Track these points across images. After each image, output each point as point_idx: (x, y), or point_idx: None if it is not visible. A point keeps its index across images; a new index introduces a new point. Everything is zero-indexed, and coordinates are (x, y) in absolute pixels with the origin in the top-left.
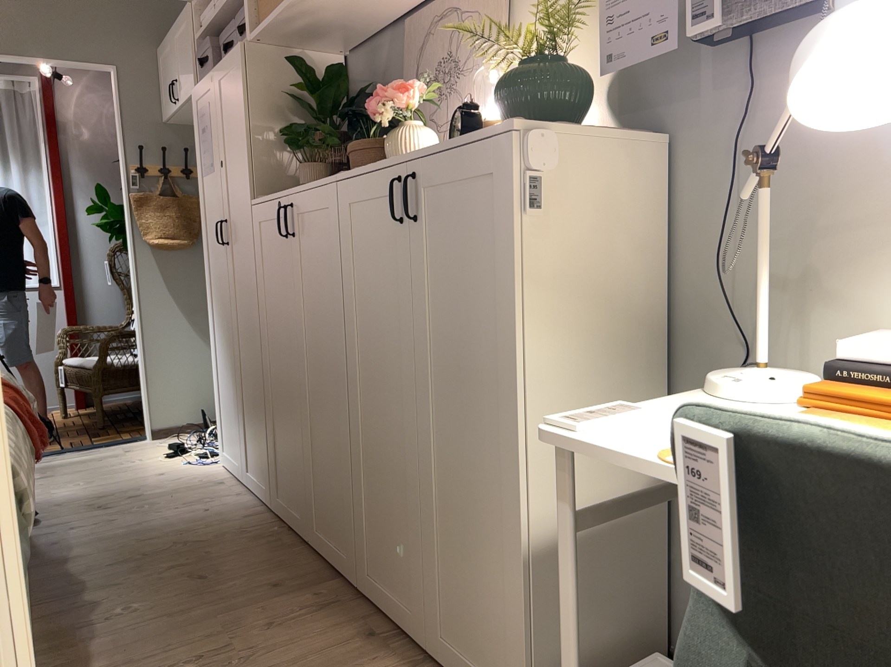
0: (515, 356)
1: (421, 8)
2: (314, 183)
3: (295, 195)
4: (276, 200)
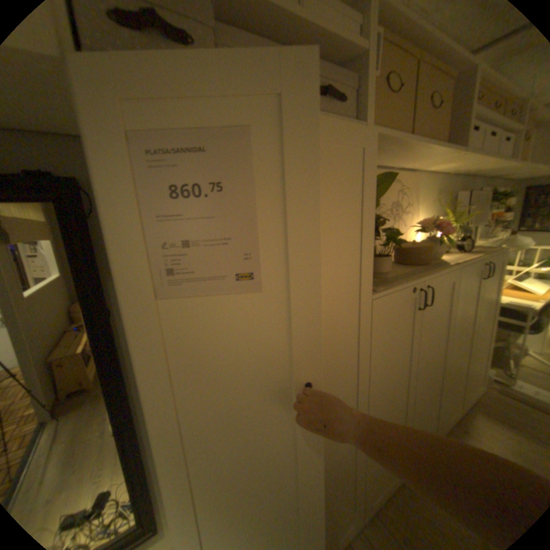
0: (499, 303)
1: None
2: (436, 269)
3: (434, 279)
4: (414, 286)
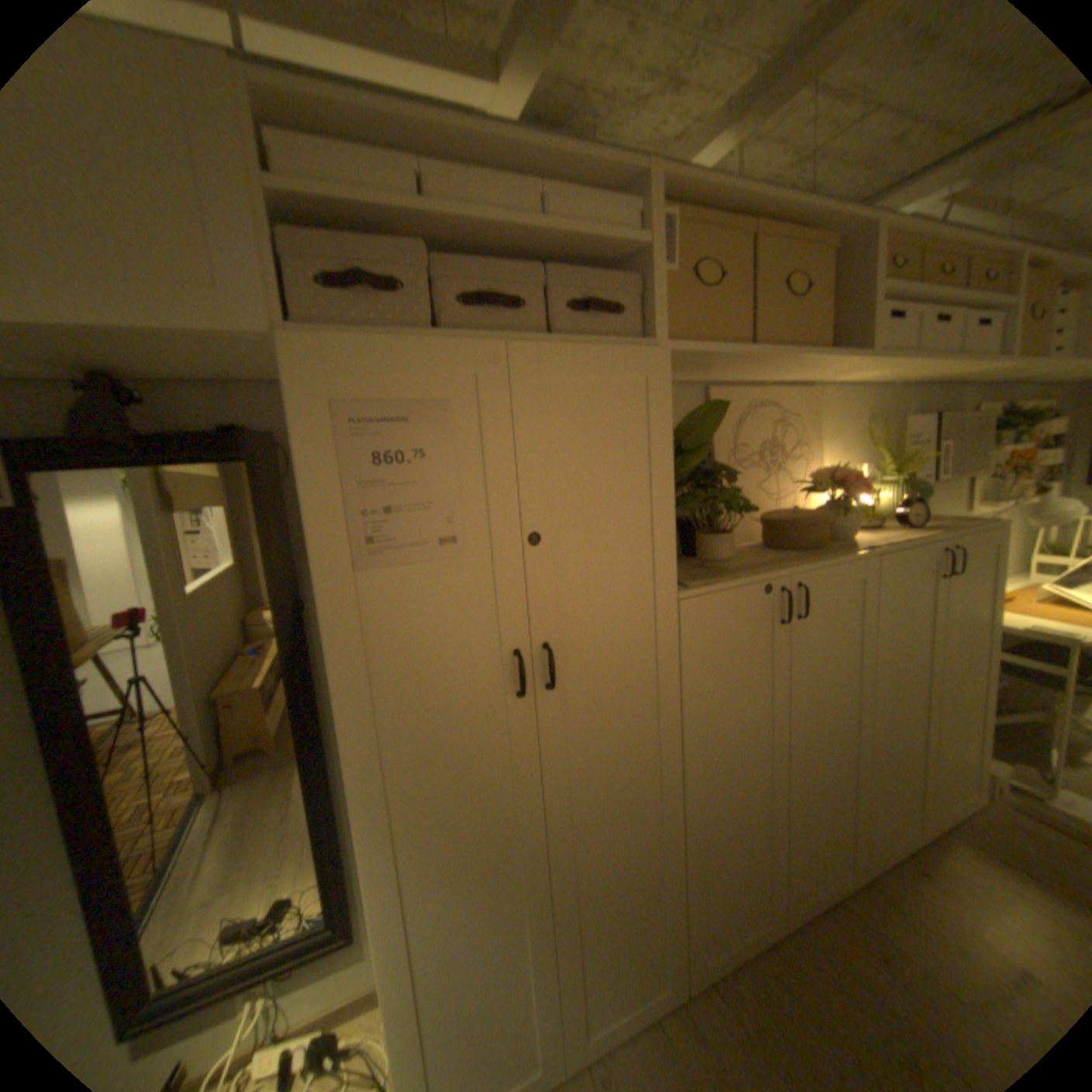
0: (1000, 627)
1: (724, 383)
2: (822, 556)
3: (812, 572)
4: (767, 583)
